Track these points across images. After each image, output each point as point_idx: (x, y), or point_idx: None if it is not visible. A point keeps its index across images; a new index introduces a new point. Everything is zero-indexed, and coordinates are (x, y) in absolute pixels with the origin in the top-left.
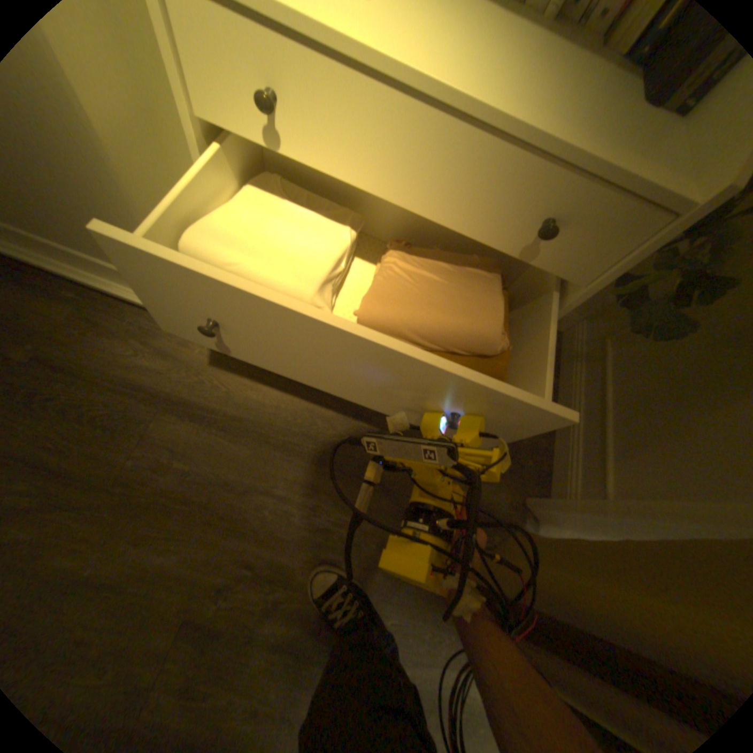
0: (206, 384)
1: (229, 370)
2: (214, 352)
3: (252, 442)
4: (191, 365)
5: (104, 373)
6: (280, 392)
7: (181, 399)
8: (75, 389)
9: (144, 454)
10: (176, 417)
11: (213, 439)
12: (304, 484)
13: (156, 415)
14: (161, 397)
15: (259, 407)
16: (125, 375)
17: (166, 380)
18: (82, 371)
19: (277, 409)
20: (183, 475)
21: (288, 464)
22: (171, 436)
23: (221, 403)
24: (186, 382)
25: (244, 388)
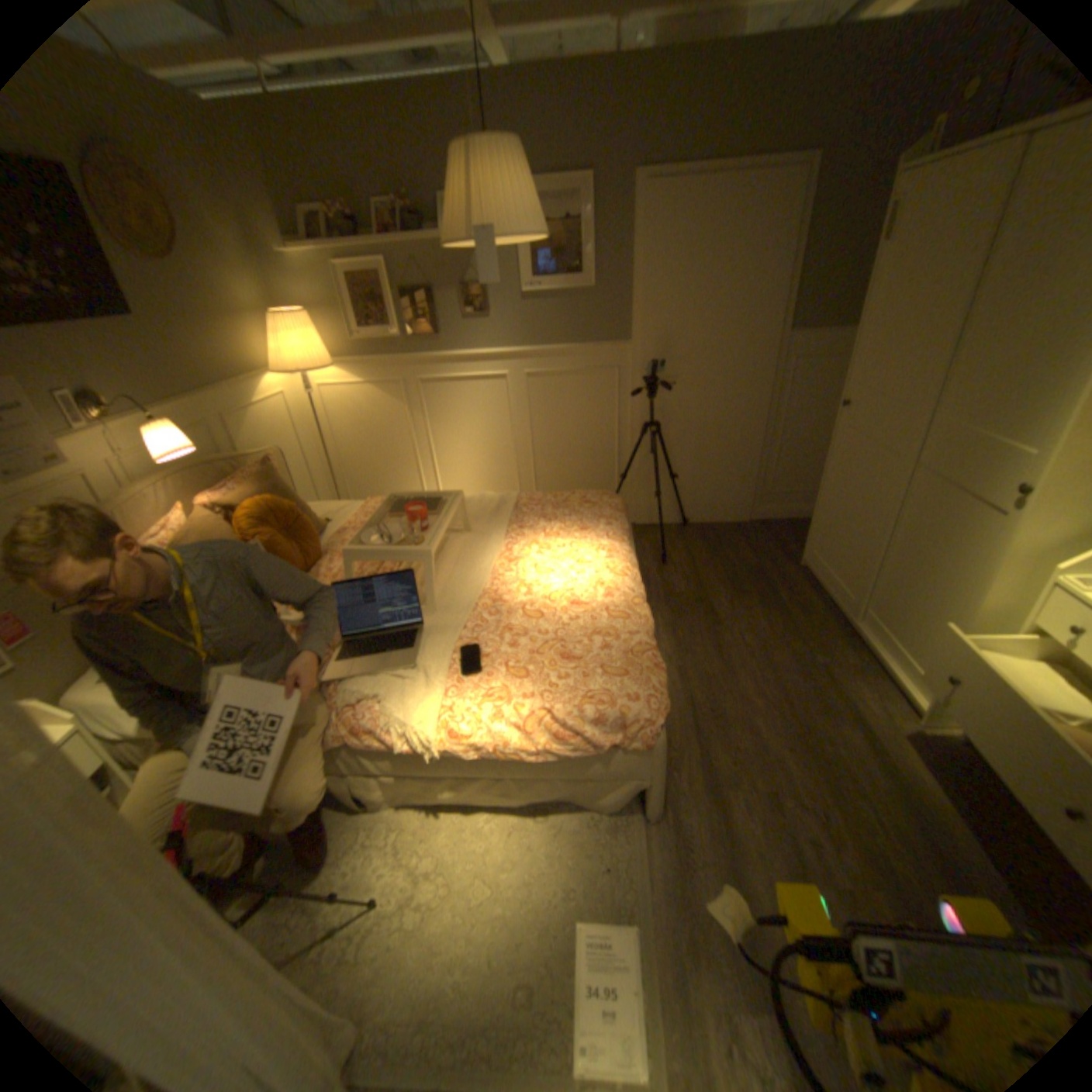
0: (897, 742)
1: (920, 750)
2: (920, 736)
3: (895, 787)
4: (897, 728)
5: (848, 693)
6: (945, 791)
7: (875, 734)
8: (829, 686)
9: (830, 732)
10: (863, 737)
11: (872, 762)
12: (906, 838)
13: (853, 726)
14: (864, 724)
15: (920, 781)
16: (857, 702)
17: (876, 721)
18: (839, 684)
19: (933, 794)
20: (839, 756)
21: (906, 819)
22: (851, 739)
23: (896, 756)
24: (886, 731)
25: (920, 765)
